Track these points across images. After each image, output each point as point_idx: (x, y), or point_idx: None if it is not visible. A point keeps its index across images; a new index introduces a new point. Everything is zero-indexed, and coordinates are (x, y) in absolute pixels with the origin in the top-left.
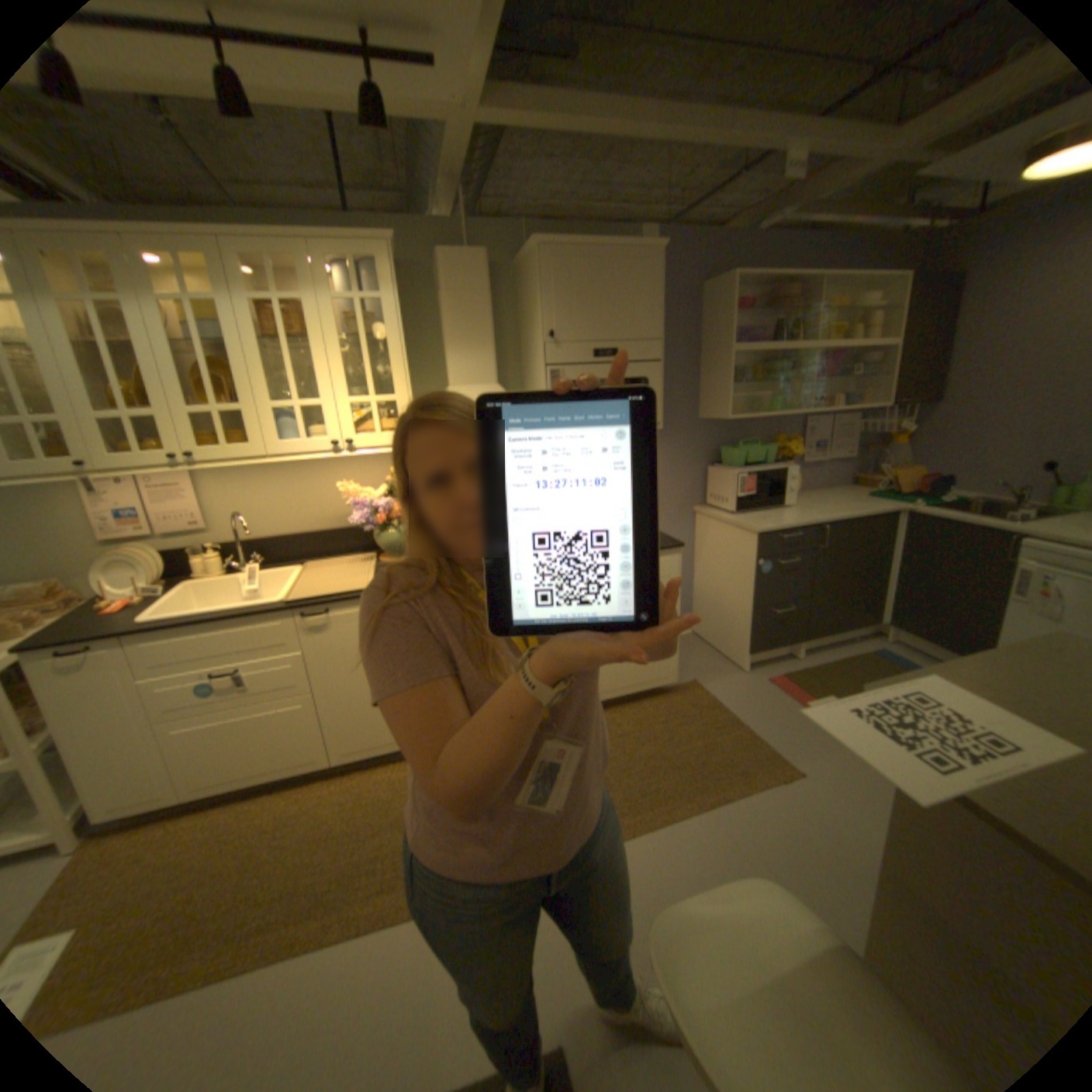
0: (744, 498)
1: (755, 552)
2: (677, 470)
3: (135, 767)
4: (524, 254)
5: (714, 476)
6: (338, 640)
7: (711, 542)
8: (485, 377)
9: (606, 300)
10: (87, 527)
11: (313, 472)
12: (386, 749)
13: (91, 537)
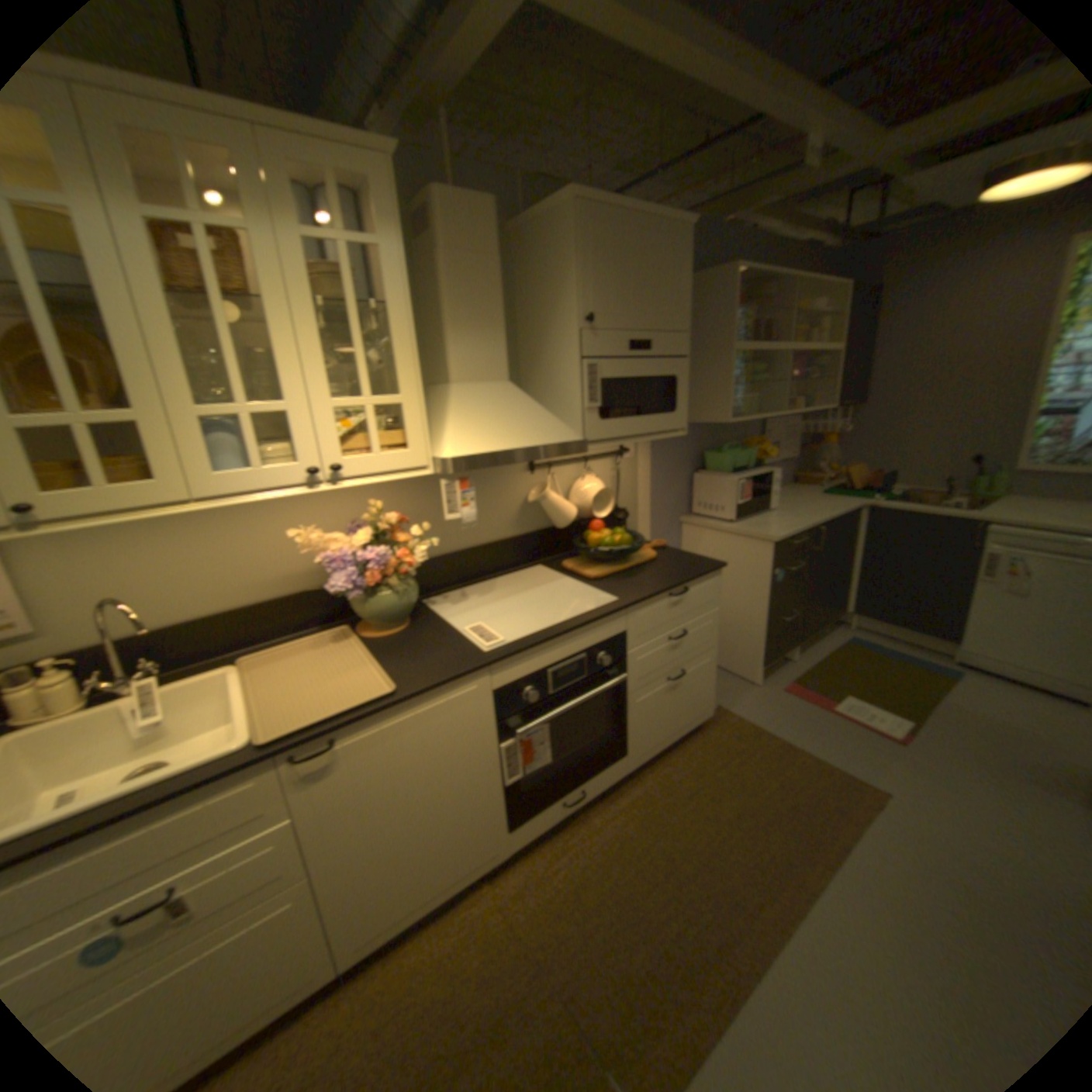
0: (744, 505)
1: (770, 561)
2: (668, 479)
3: None
4: (540, 211)
5: (702, 483)
6: (350, 782)
7: (706, 554)
8: (497, 371)
9: (643, 279)
10: None
11: (239, 516)
12: (419, 914)
13: None
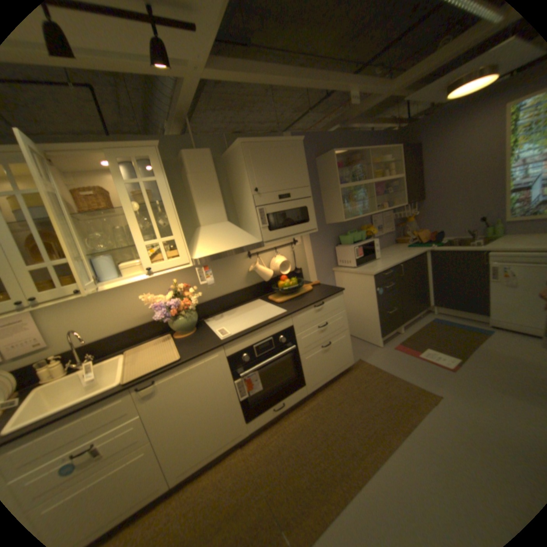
0: (359, 259)
1: (373, 285)
2: (321, 252)
3: None
4: (230, 150)
5: (339, 251)
6: (163, 400)
7: (346, 285)
8: (220, 218)
9: (280, 169)
10: None
11: (120, 293)
12: (205, 462)
13: None
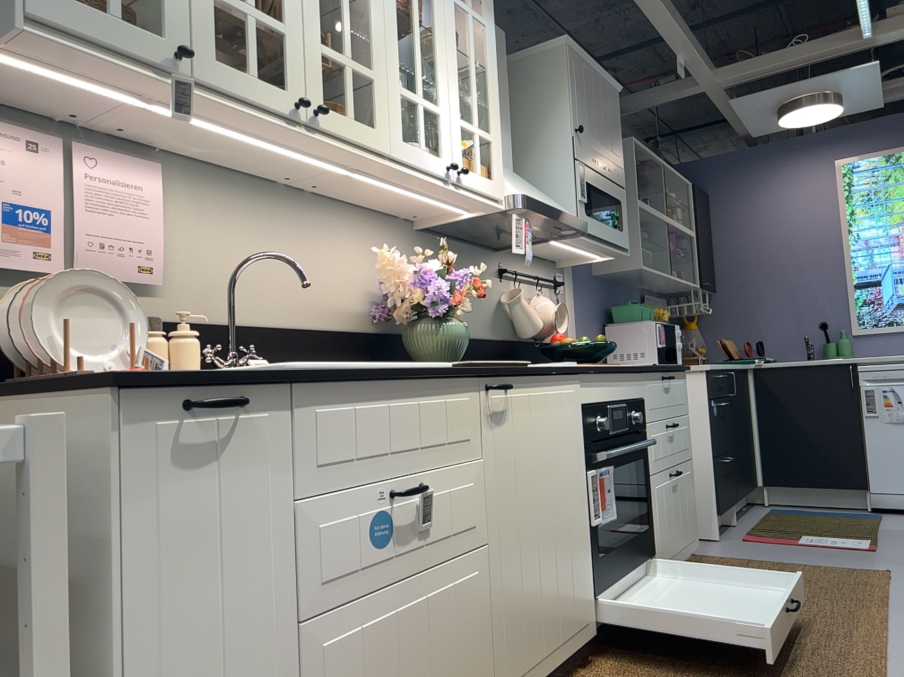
0: (663, 349)
1: (704, 393)
2: (588, 326)
3: None
4: (526, 56)
5: (615, 335)
6: (512, 442)
7: None
8: (508, 160)
9: (600, 118)
10: None
11: (312, 232)
12: (544, 667)
13: None
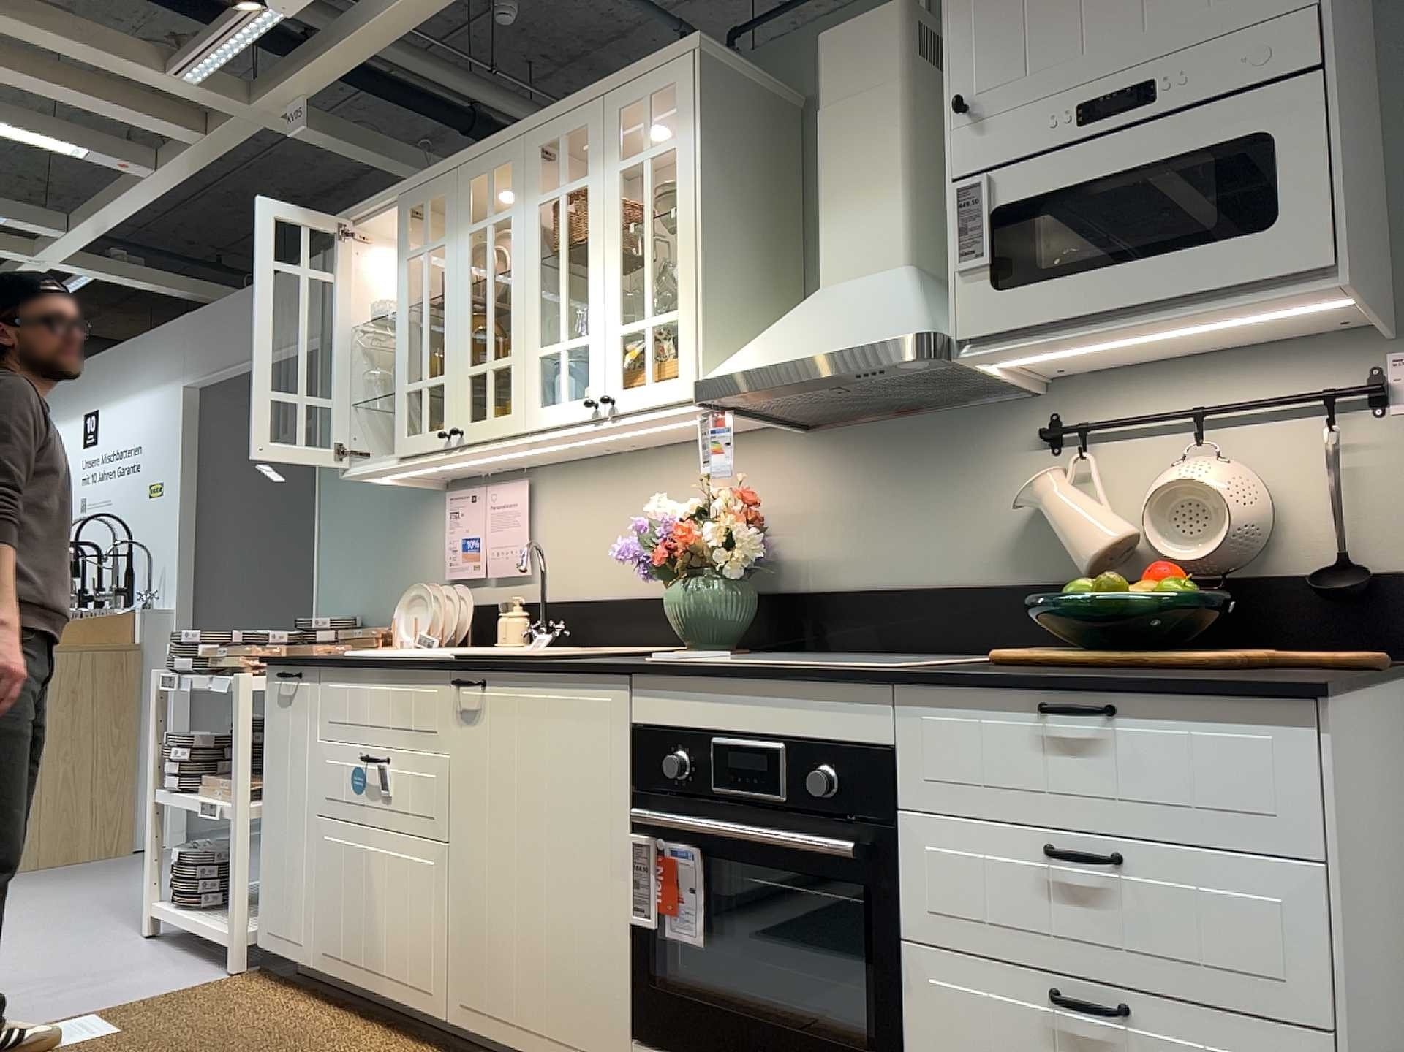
0: None
1: None
2: None
3: (294, 874)
4: None
5: None
6: (484, 747)
7: None
8: (880, 256)
9: None
10: (443, 560)
11: (652, 489)
12: (514, 1037)
13: (443, 575)
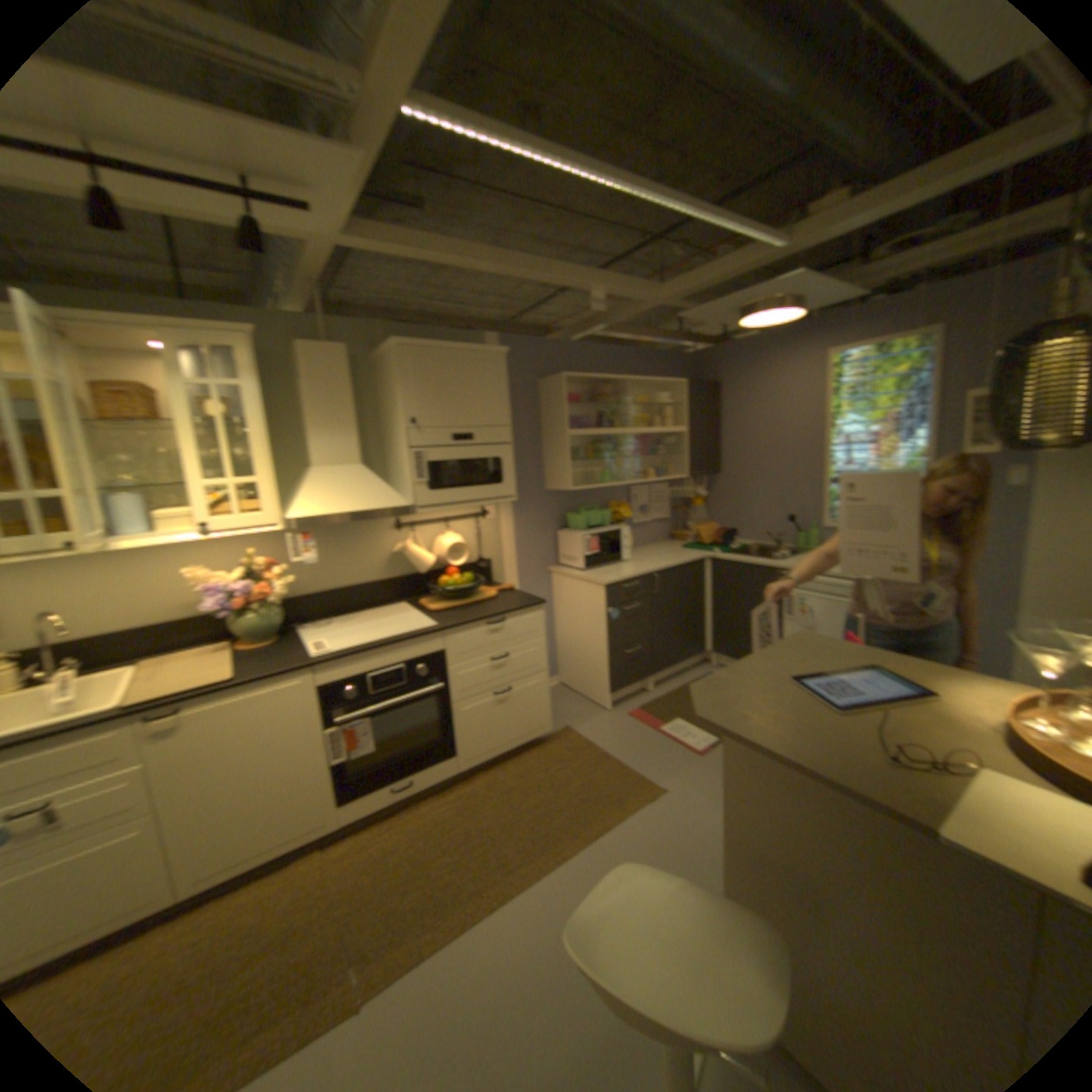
0: (588, 556)
1: (602, 602)
2: (530, 536)
3: None
4: (379, 350)
5: (561, 539)
6: (185, 744)
7: (565, 597)
8: (346, 458)
9: (457, 393)
10: None
11: (144, 560)
12: (246, 865)
13: None
